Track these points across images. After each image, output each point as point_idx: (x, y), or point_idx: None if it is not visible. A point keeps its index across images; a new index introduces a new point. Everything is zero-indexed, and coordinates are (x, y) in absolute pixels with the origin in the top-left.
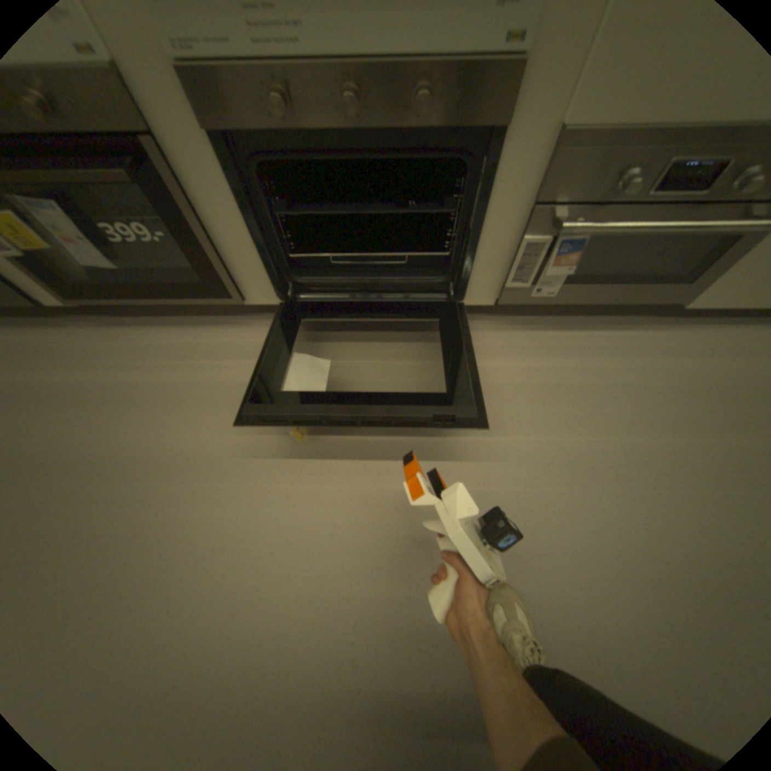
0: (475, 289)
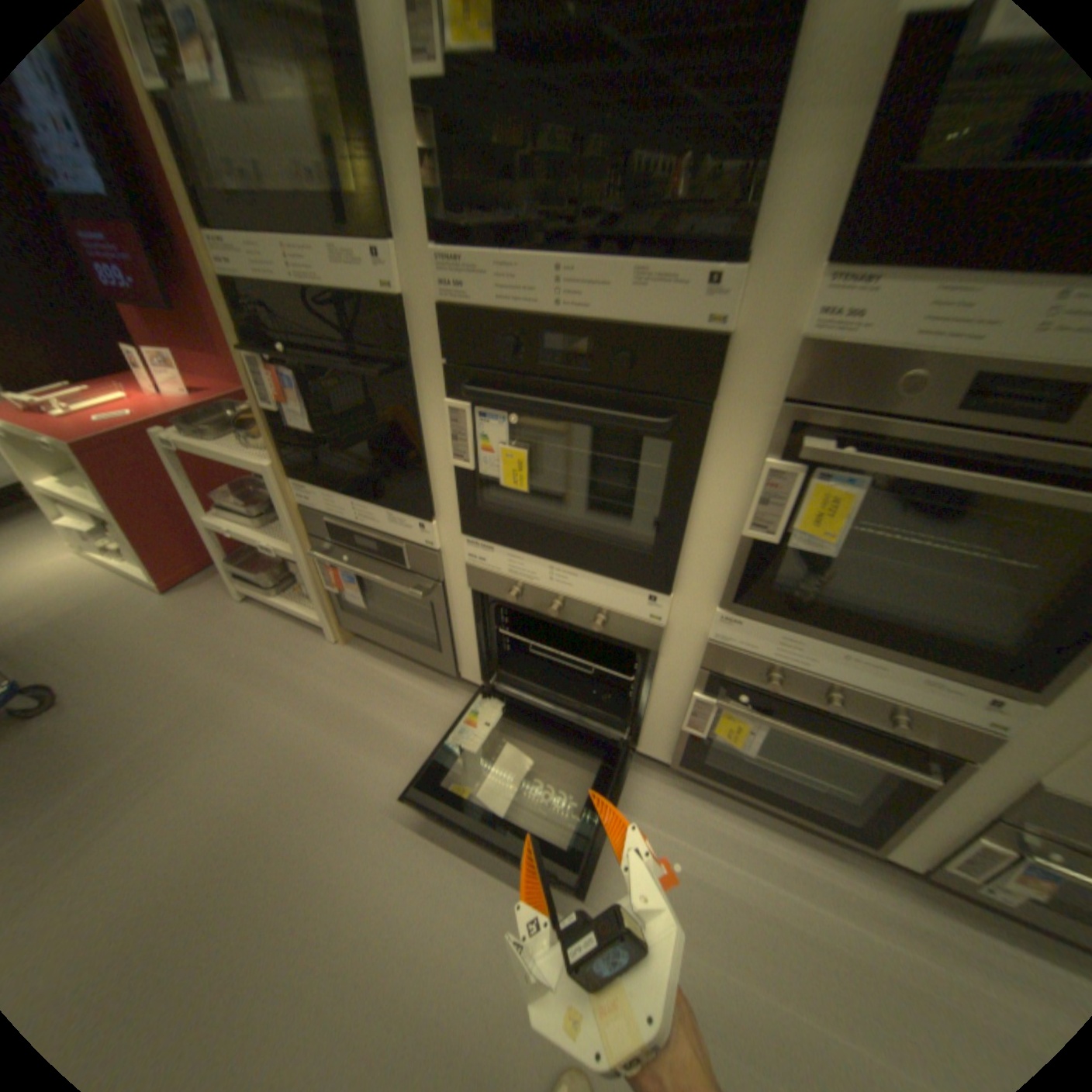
0: (905, 851)
